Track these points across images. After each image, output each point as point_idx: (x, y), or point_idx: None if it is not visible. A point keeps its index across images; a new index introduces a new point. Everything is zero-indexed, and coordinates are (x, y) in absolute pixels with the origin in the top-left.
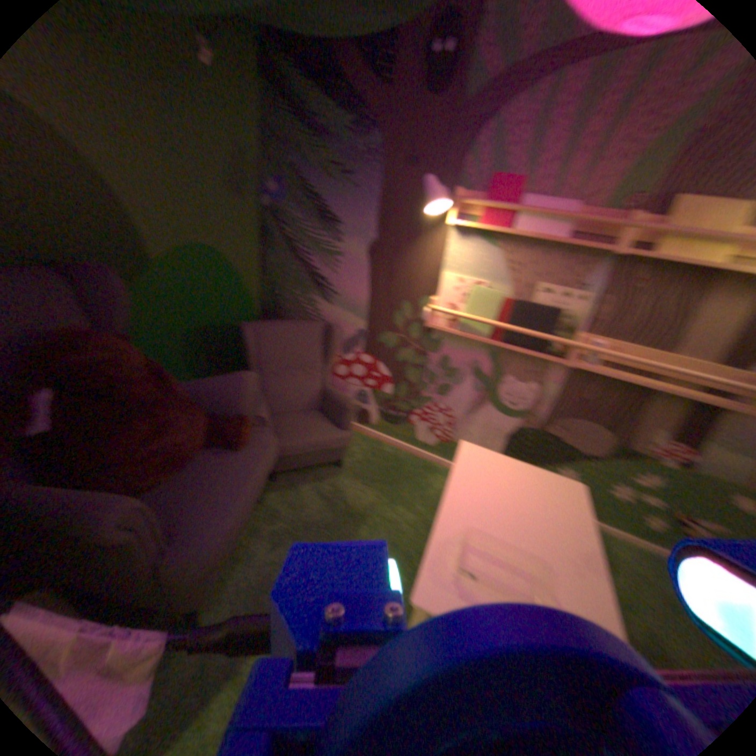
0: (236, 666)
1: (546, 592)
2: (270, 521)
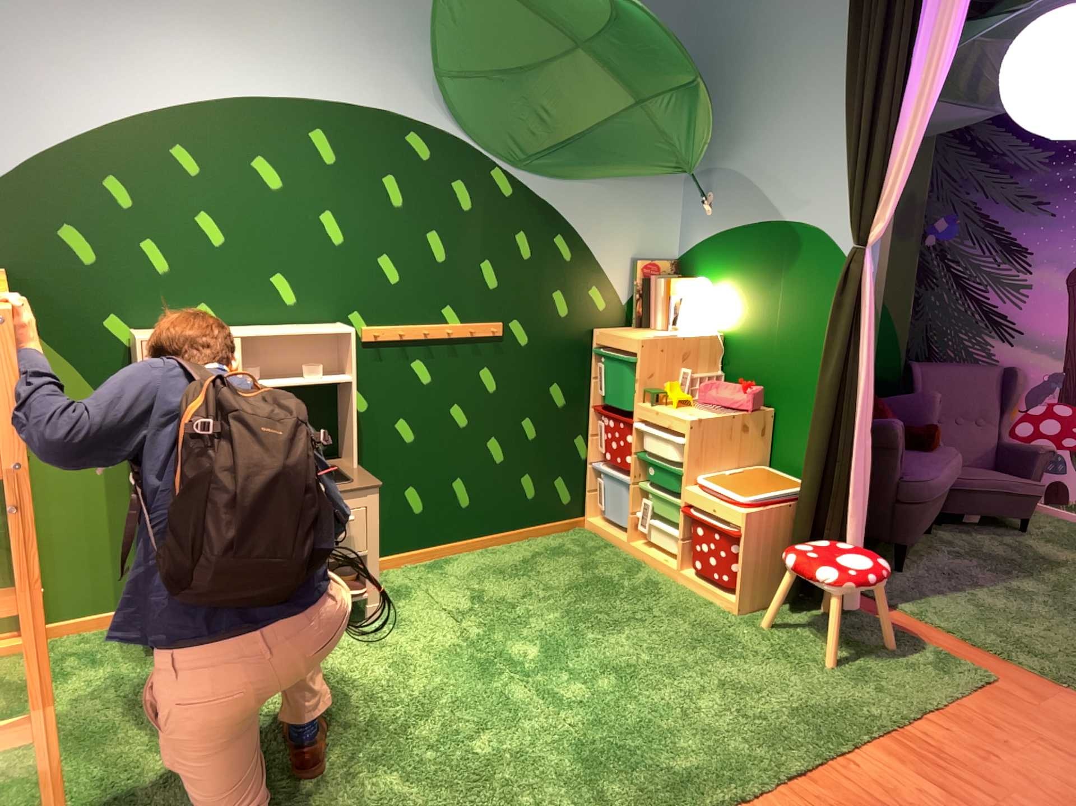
0: (936, 589)
1: None
2: (940, 543)
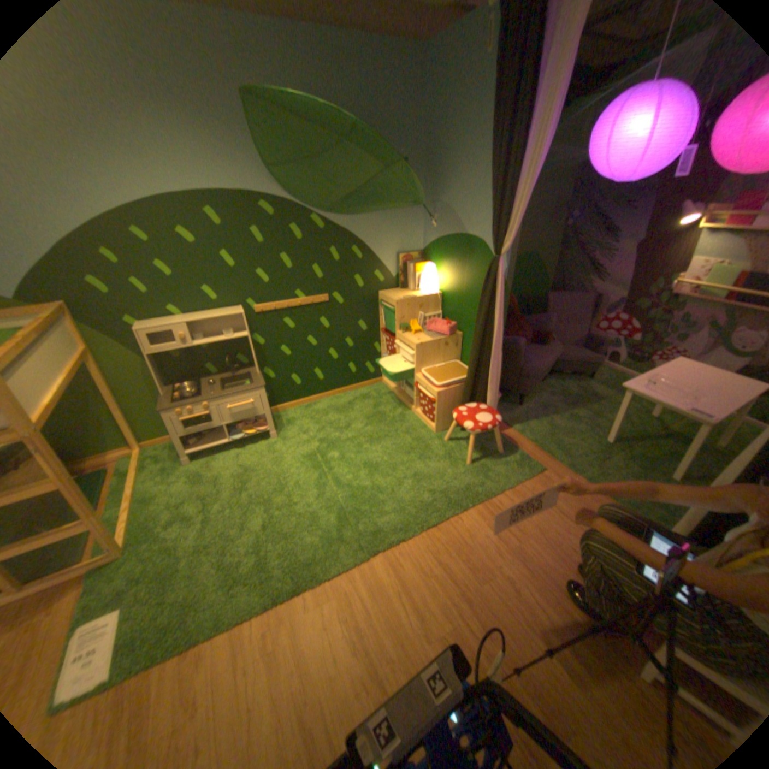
0: (539, 420)
1: (695, 397)
2: (552, 390)
